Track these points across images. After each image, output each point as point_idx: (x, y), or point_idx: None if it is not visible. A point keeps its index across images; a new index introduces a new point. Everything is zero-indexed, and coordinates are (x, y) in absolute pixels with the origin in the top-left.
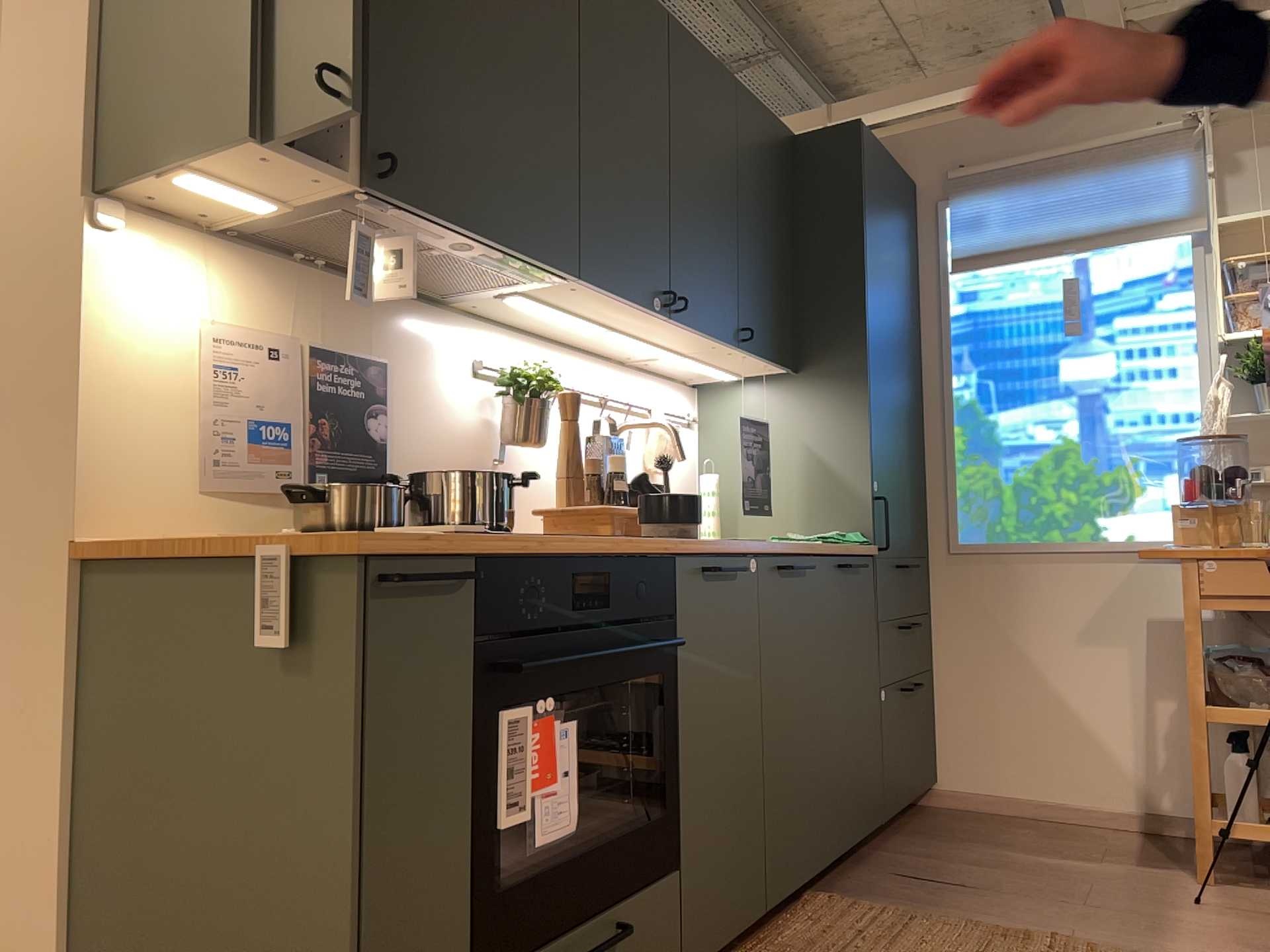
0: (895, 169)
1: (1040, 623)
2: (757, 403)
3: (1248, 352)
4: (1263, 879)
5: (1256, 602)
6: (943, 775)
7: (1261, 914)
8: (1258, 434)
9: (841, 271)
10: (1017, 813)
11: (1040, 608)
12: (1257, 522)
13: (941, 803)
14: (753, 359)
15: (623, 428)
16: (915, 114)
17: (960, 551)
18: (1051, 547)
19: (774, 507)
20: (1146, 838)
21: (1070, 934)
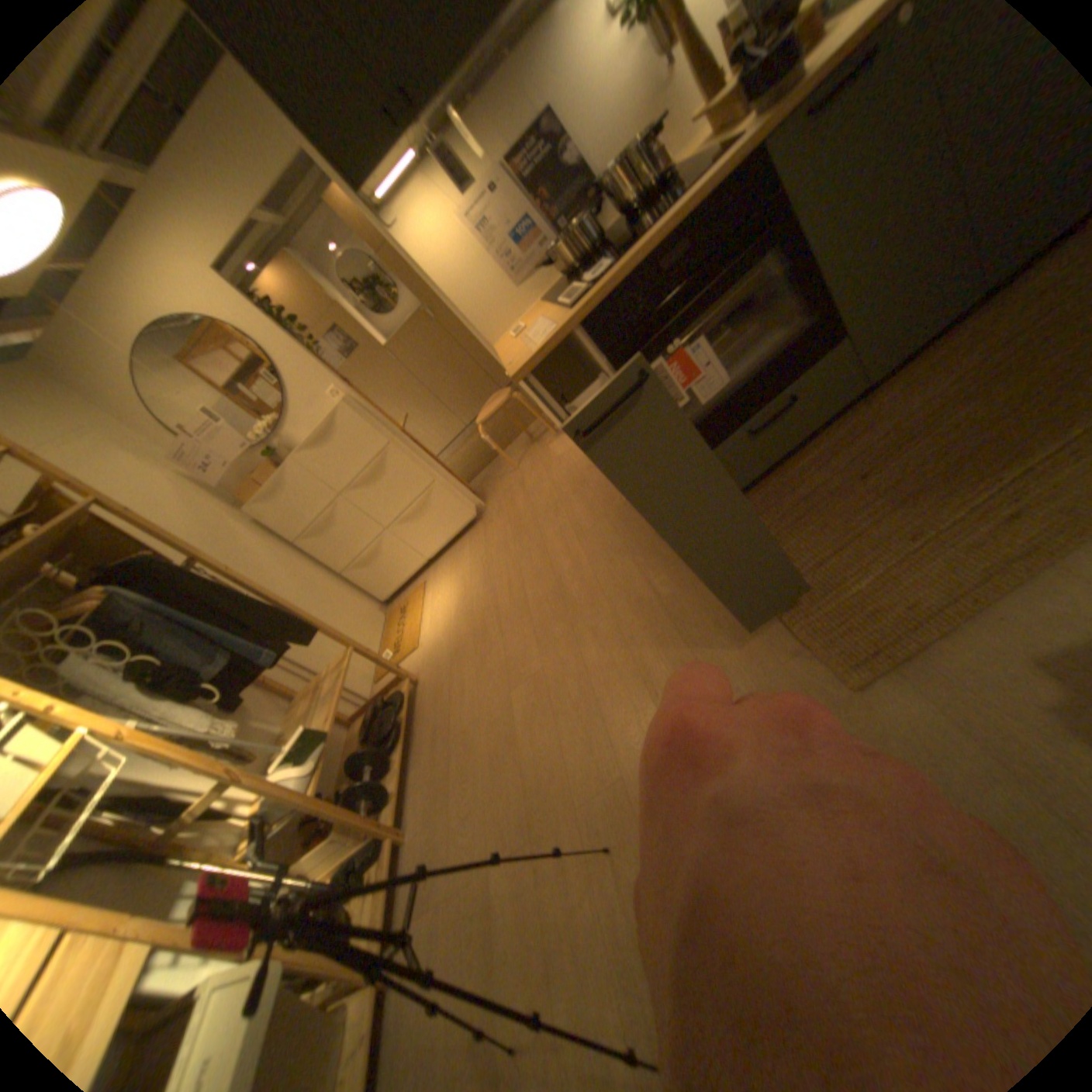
0: None
1: None
2: None
3: None
4: None
5: None
6: None
7: None
8: None
9: None
10: None
11: None
12: None
13: None
14: None
15: None
16: None
17: None
18: None
19: None
20: None
21: None
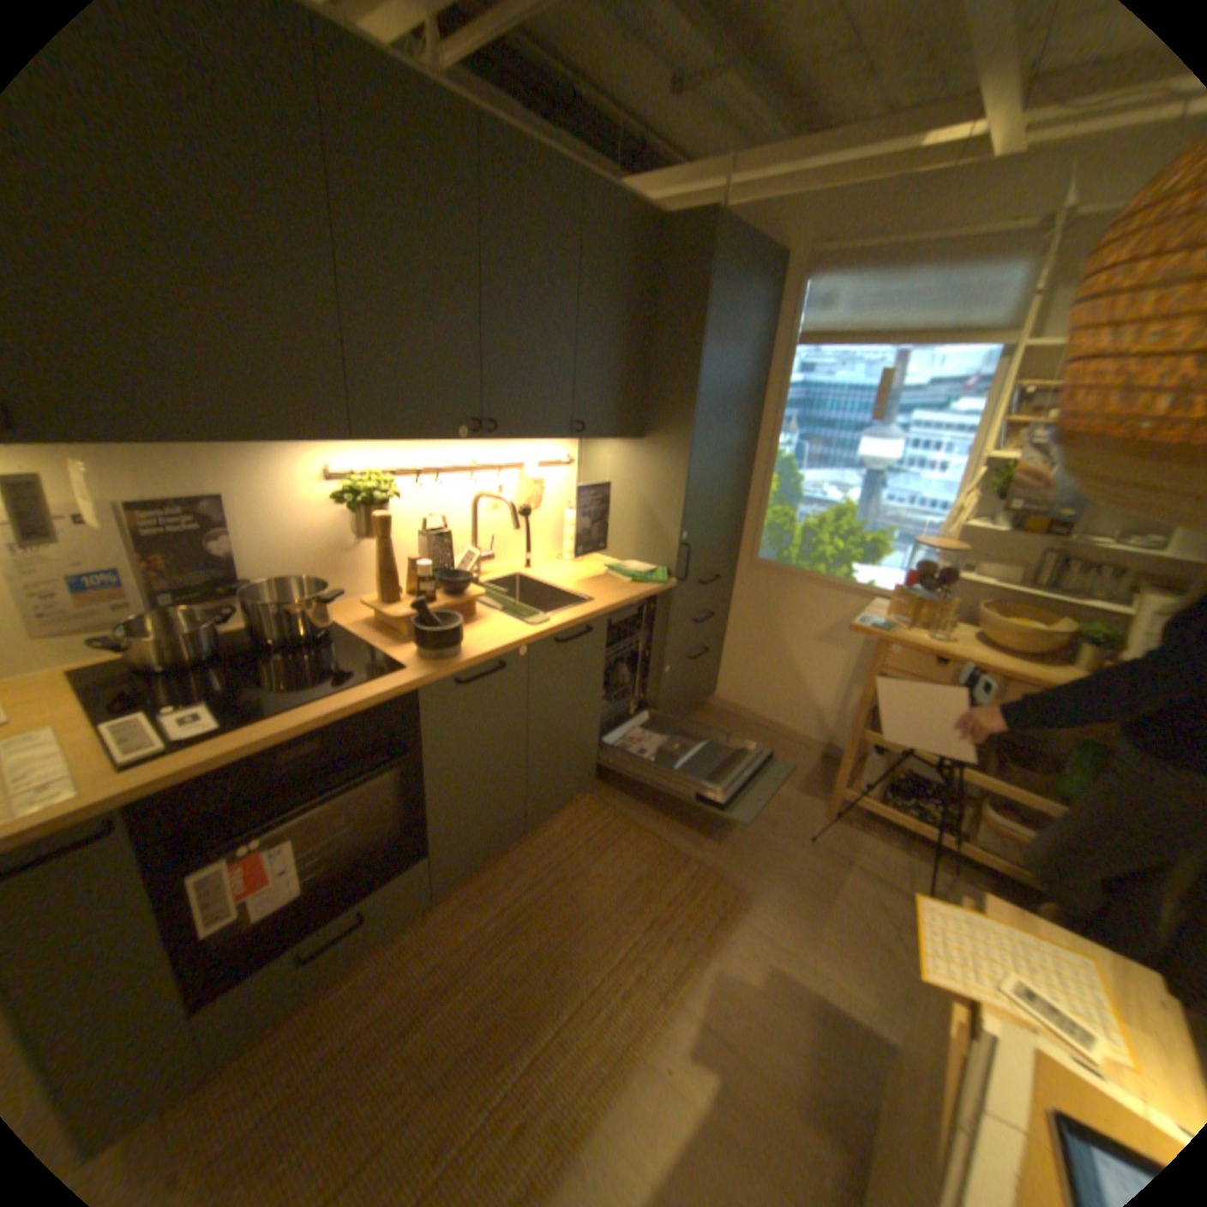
0: (775, 232)
1: (795, 622)
2: (613, 456)
3: (1011, 464)
4: (868, 821)
5: (919, 681)
6: (717, 690)
7: (845, 860)
8: (991, 533)
9: (682, 359)
10: (753, 722)
11: (797, 613)
12: (948, 619)
13: (713, 704)
14: (594, 438)
15: (480, 496)
16: (808, 169)
17: (756, 563)
18: (815, 577)
19: (616, 535)
20: (819, 761)
21: (713, 862)
